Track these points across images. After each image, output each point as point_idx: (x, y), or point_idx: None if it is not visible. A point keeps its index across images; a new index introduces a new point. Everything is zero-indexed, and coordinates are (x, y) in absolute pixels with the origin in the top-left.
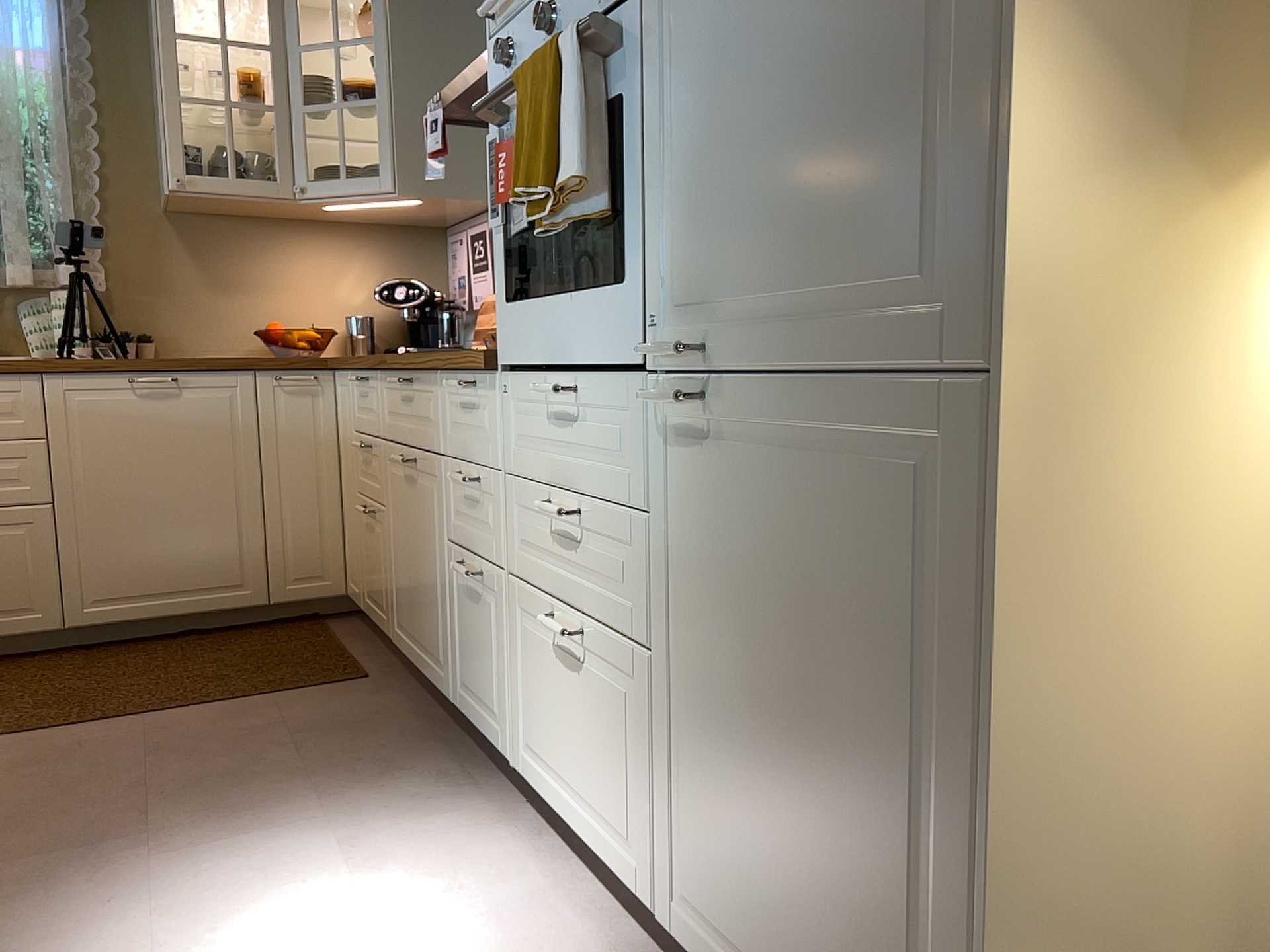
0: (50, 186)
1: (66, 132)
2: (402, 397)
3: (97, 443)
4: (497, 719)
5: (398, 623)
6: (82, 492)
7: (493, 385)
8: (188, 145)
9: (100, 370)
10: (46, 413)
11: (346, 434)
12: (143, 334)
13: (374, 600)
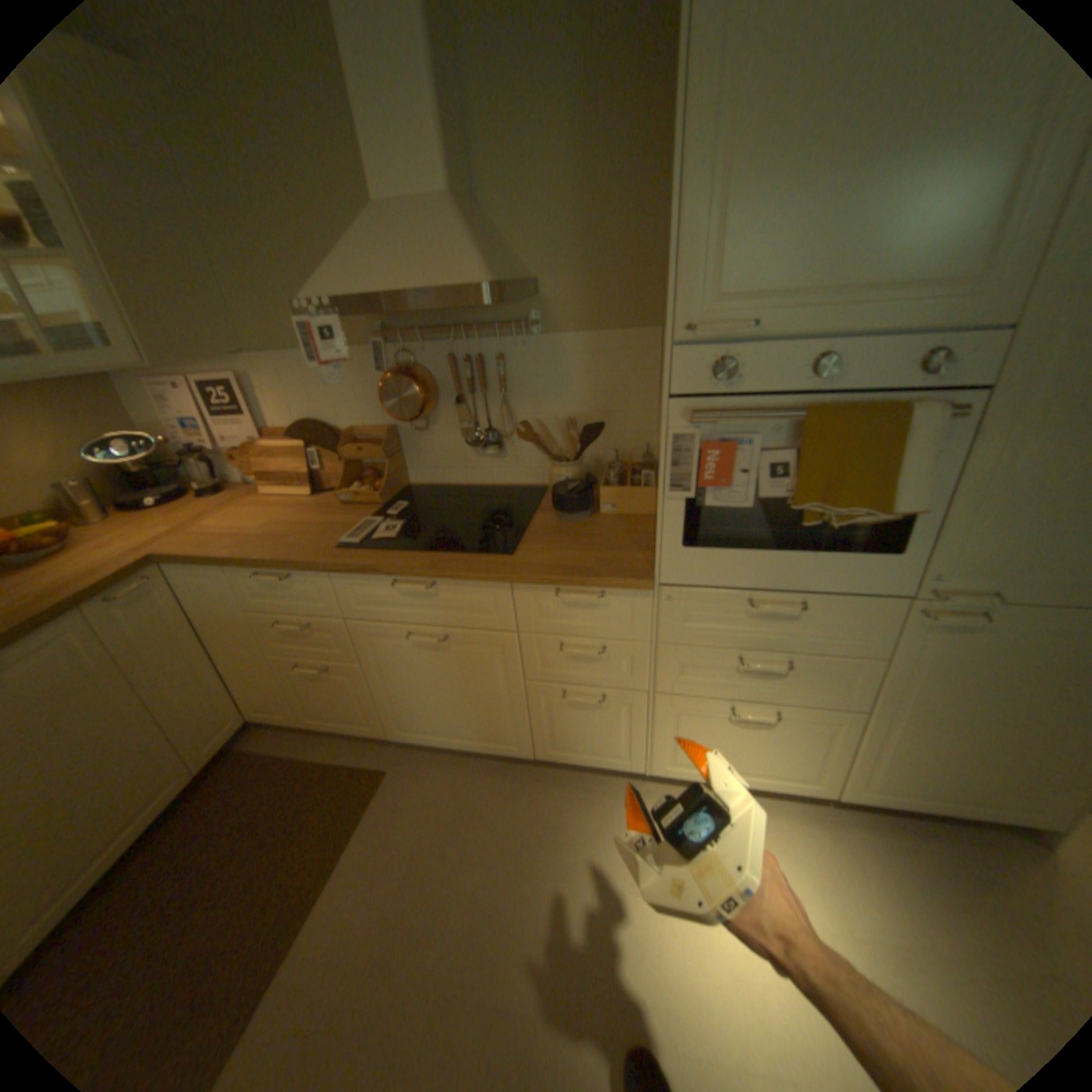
0: None
1: None
2: (401, 593)
3: None
4: (619, 757)
5: (402, 730)
6: None
7: (638, 594)
8: None
9: None
10: None
11: (218, 615)
12: None
13: (331, 721)
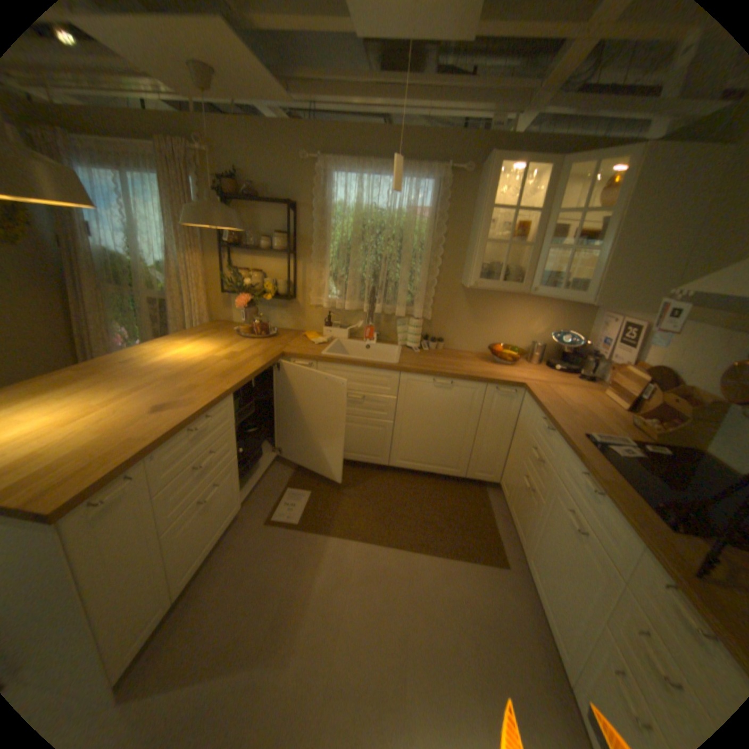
0: (418, 272)
1: (430, 248)
2: (587, 485)
3: (414, 402)
4: None
5: (534, 563)
6: (405, 419)
7: None
8: (483, 263)
9: (422, 374)
10: (398, 386)
11: (524, 427)
12: (440, 337)
13: (518, 519)
